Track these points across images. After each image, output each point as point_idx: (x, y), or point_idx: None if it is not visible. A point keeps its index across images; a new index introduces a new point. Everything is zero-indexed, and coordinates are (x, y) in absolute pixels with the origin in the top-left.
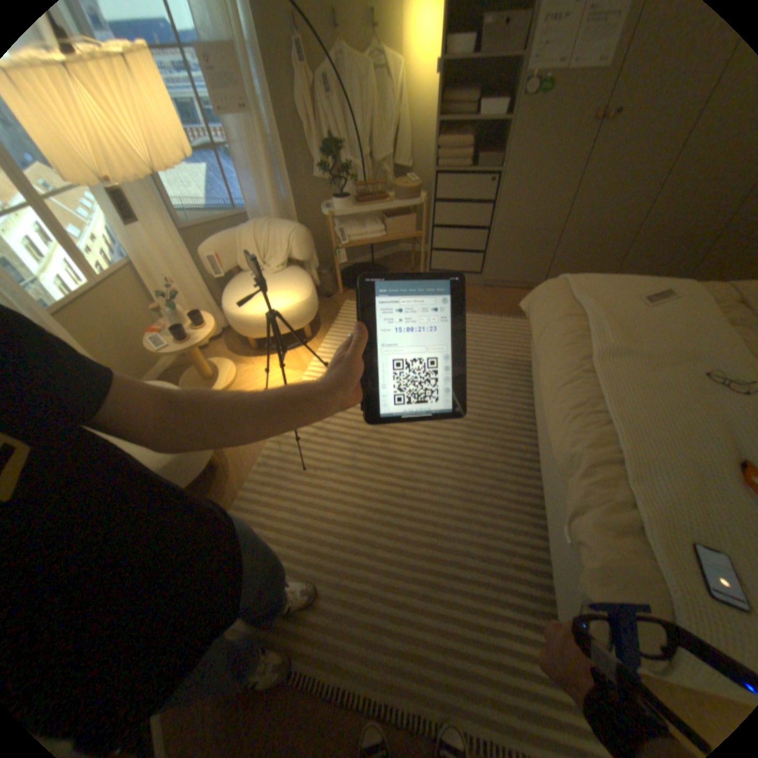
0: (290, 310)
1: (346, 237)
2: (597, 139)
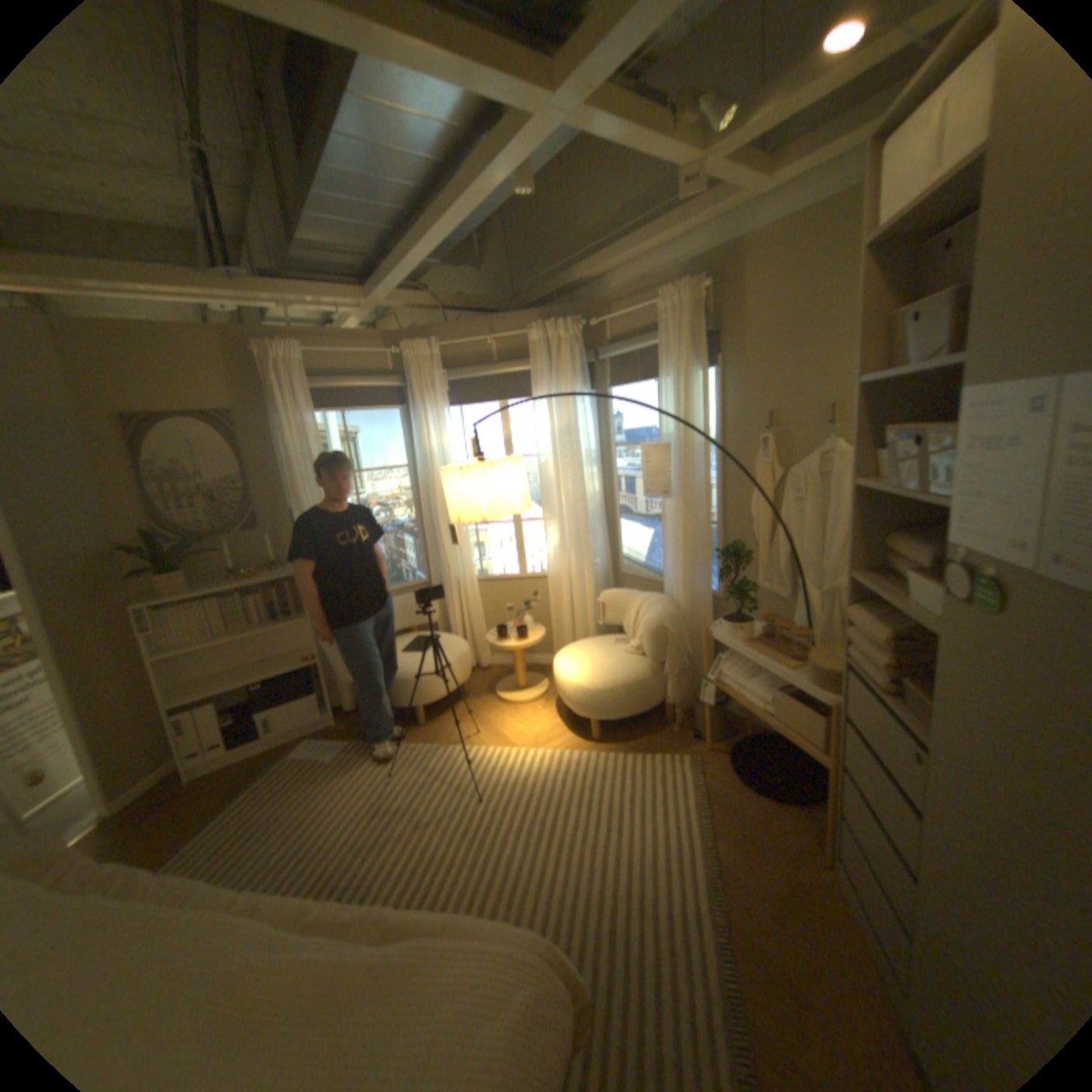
0: (569, 686)
1: (719, 672)
2: None
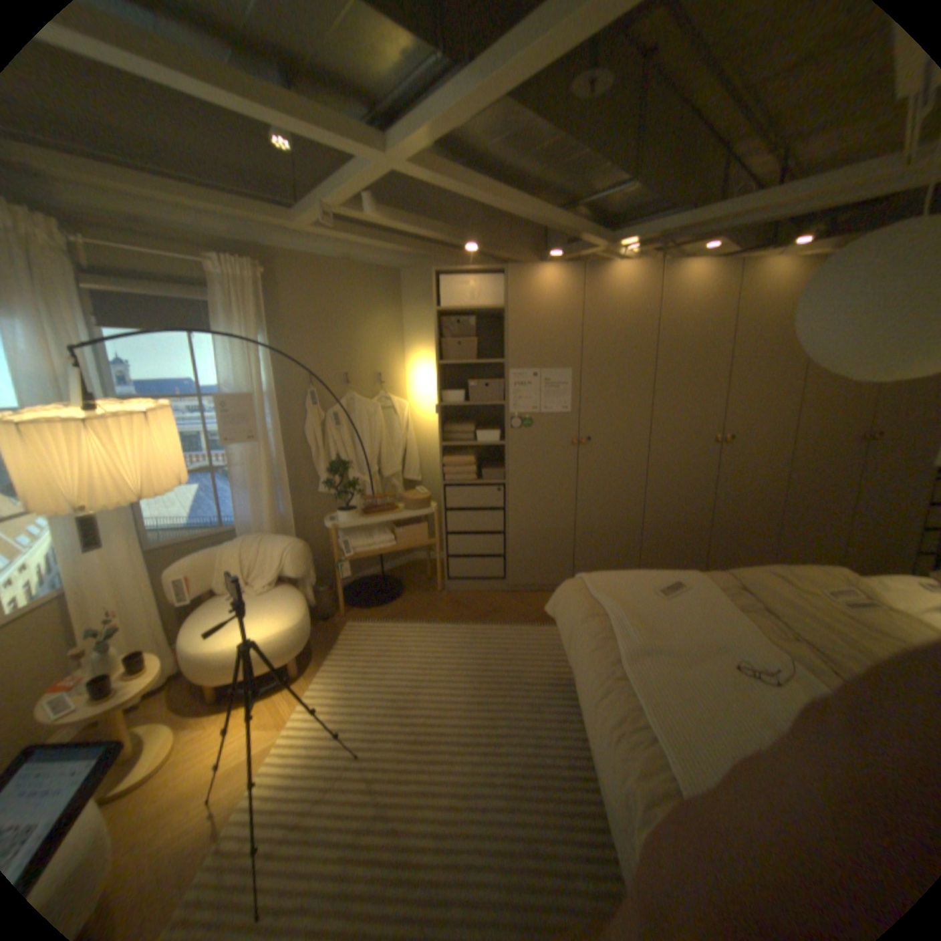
0: (272, 641)
1: (351, 549)
2: (579, 458)
